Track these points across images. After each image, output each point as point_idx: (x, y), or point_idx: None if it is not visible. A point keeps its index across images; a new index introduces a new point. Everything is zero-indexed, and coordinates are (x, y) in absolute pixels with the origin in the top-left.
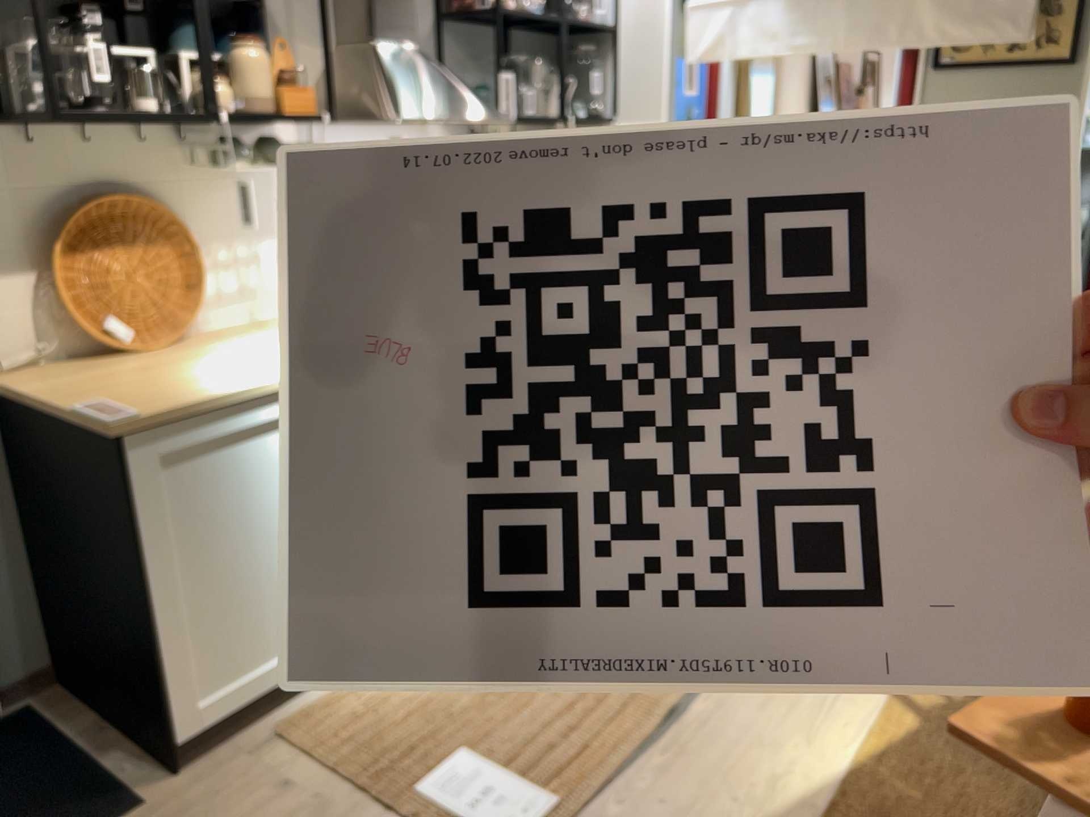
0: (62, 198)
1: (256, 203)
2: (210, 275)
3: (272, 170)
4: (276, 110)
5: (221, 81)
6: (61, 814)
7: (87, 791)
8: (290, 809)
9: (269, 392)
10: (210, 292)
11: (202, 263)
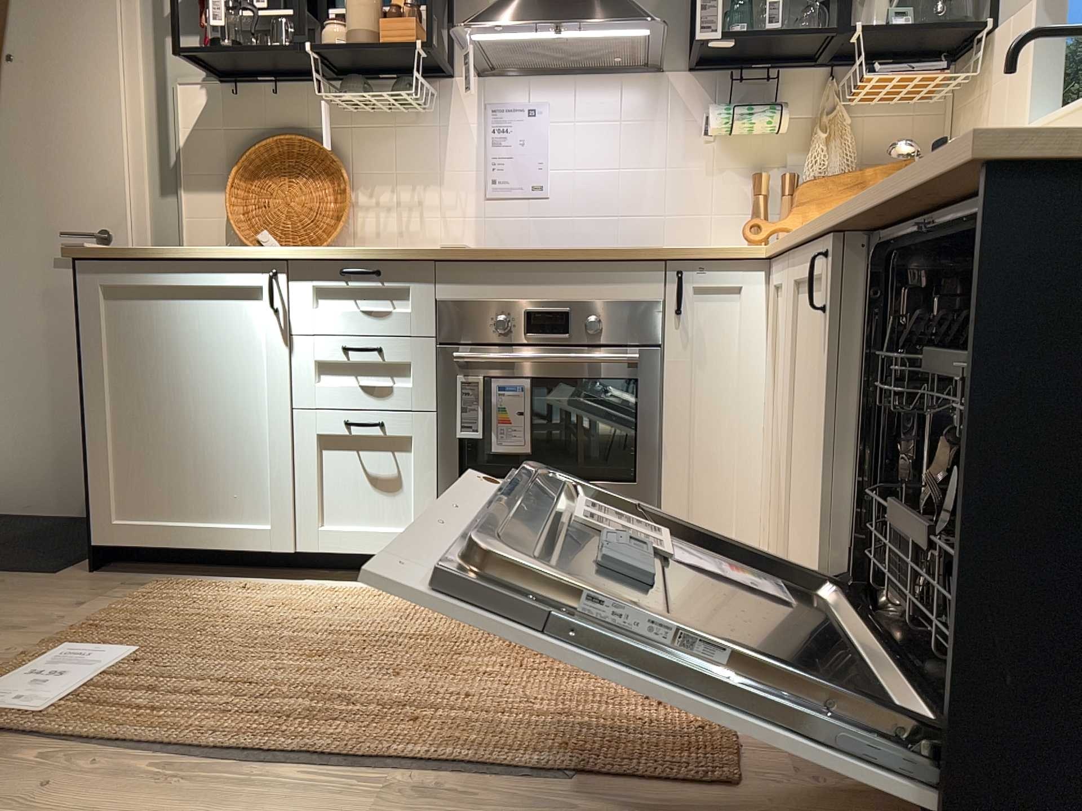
0: (258, 139)
1: (424, 152)
2: (370, 213)
3: (445, 121)
4: (375, 43)
5: (333, 23)
6: (43, 558)
7: (70, 557)
8: (48, 615)
9: (199, 259)
10: (369, 229)
11: (346, 196)
